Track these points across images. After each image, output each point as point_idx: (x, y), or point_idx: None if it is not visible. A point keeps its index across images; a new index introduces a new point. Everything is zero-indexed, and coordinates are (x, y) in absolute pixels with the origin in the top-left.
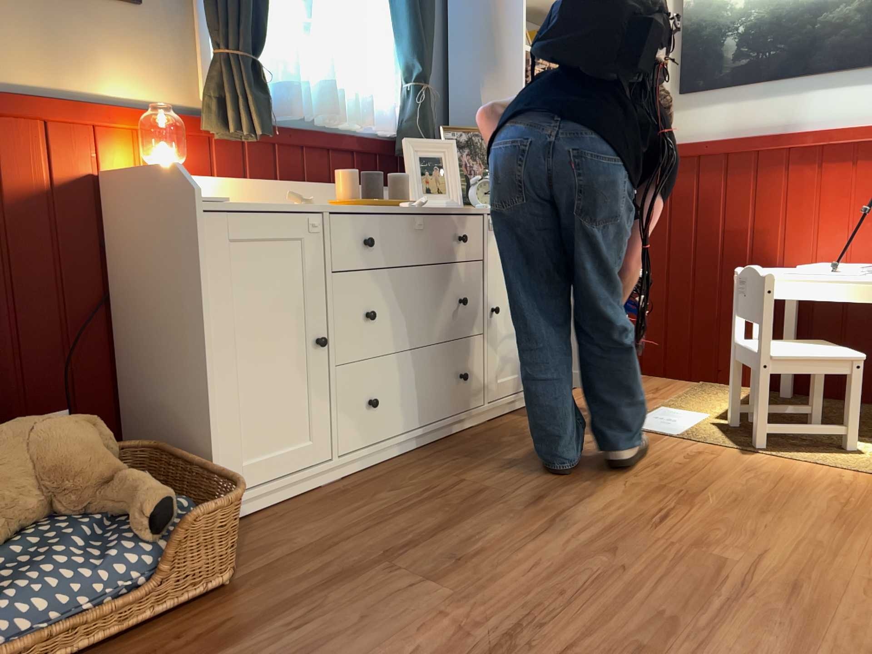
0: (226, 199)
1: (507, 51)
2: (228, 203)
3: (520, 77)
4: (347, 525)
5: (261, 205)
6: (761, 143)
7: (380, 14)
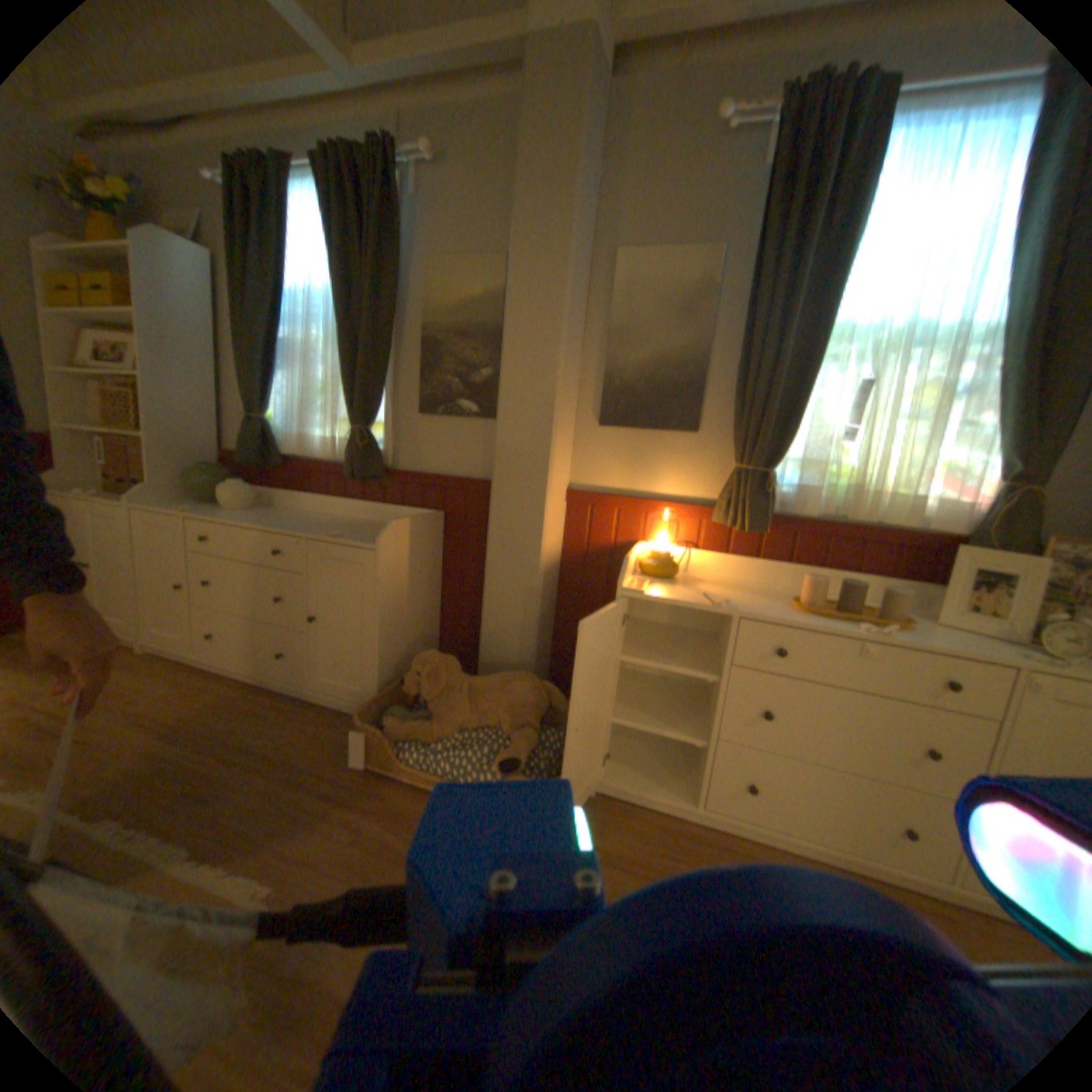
0: (645, 591)
1: None
2: (655, 592)
3: None
4: (647, 864)
5: (685, 598)
6: None
7: (985, 403)
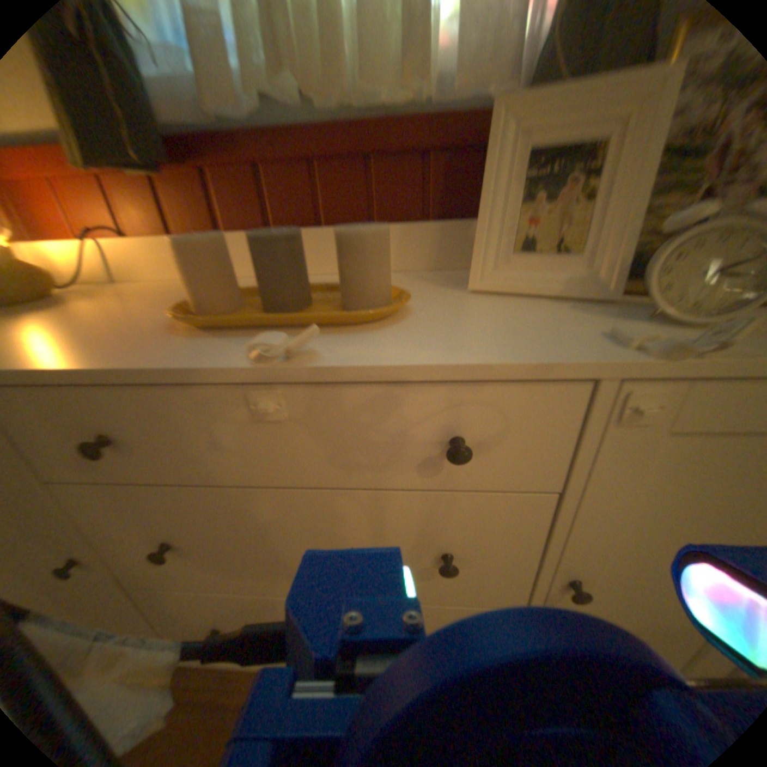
0: None
1: None
2: None
3: None
4: None
5: None
6: None
7: None
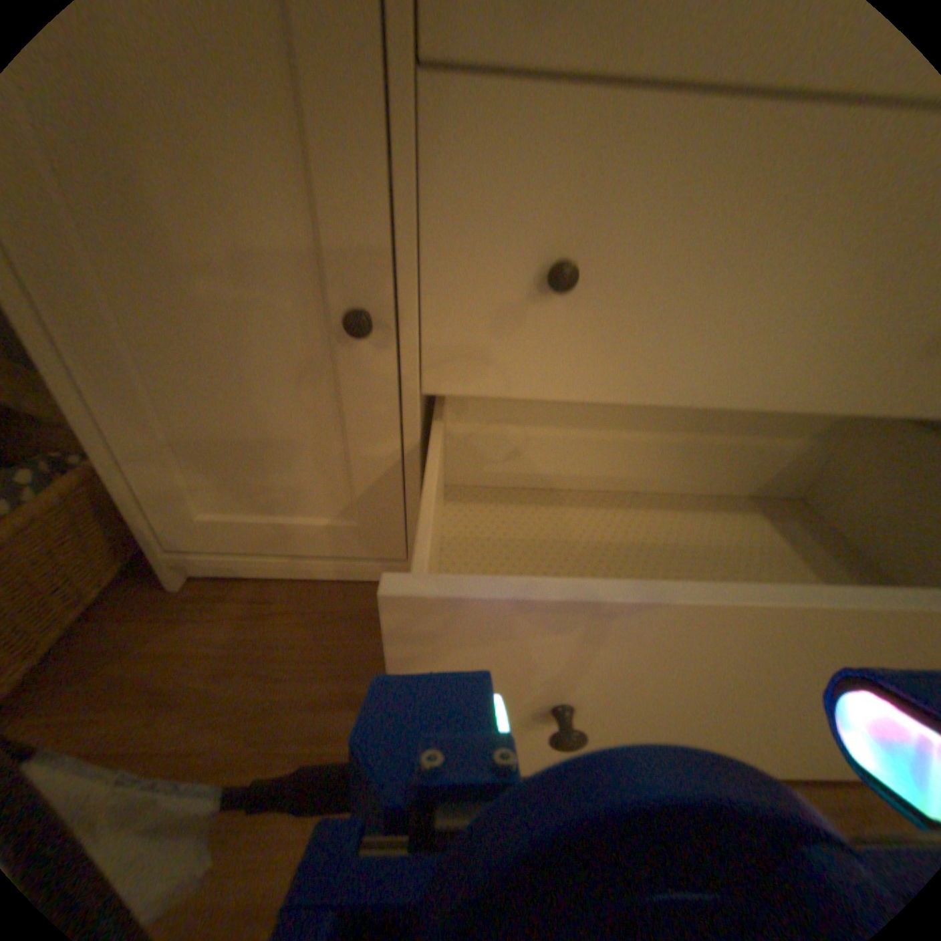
0: None
1: None
2: None
3: None
4: (278, 741)
5: None
6: None
7: None
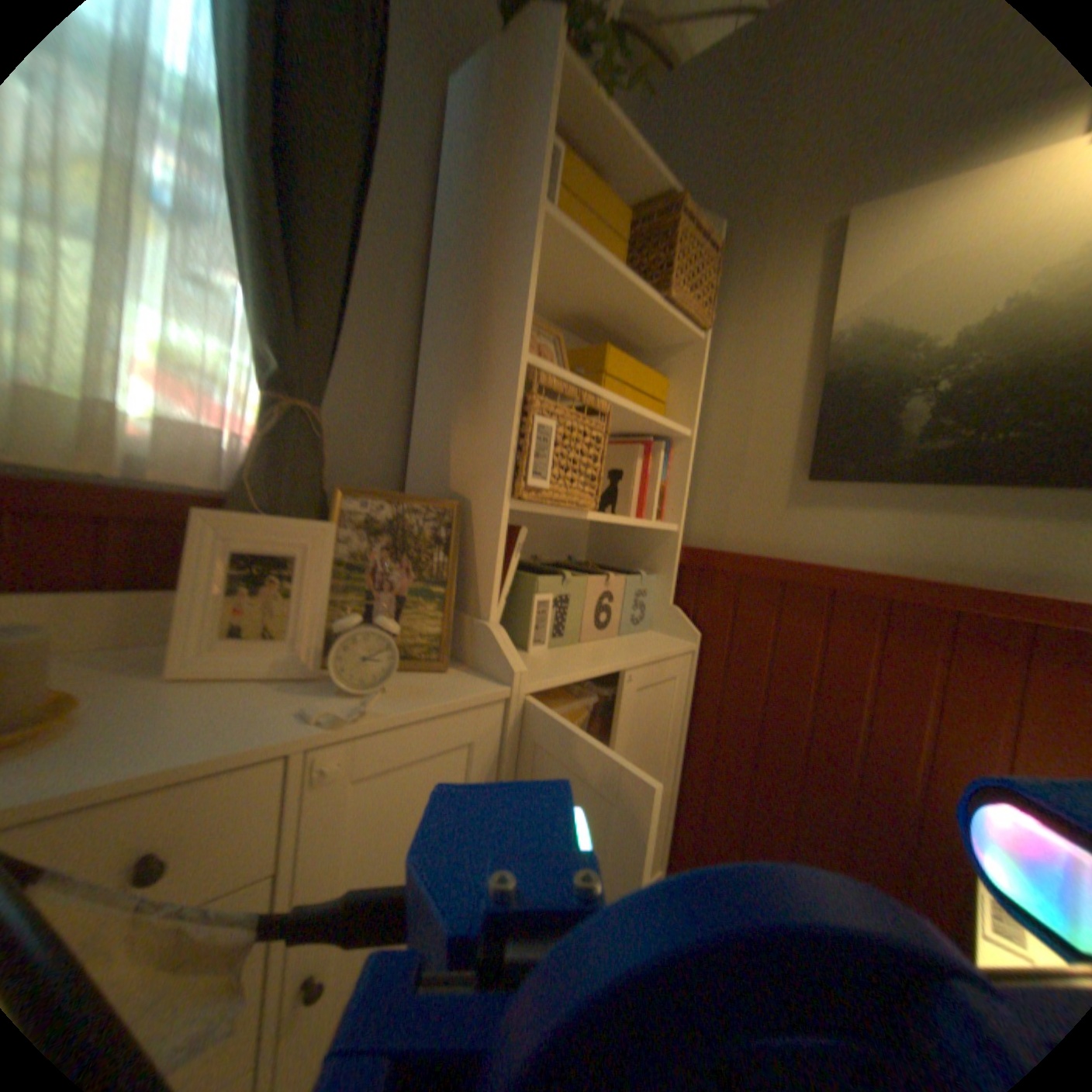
0: None
1: (498, 365)
2: None
3: (513, 415)
4: None
5: None
6: (972, 601)
7: (221, 248)
